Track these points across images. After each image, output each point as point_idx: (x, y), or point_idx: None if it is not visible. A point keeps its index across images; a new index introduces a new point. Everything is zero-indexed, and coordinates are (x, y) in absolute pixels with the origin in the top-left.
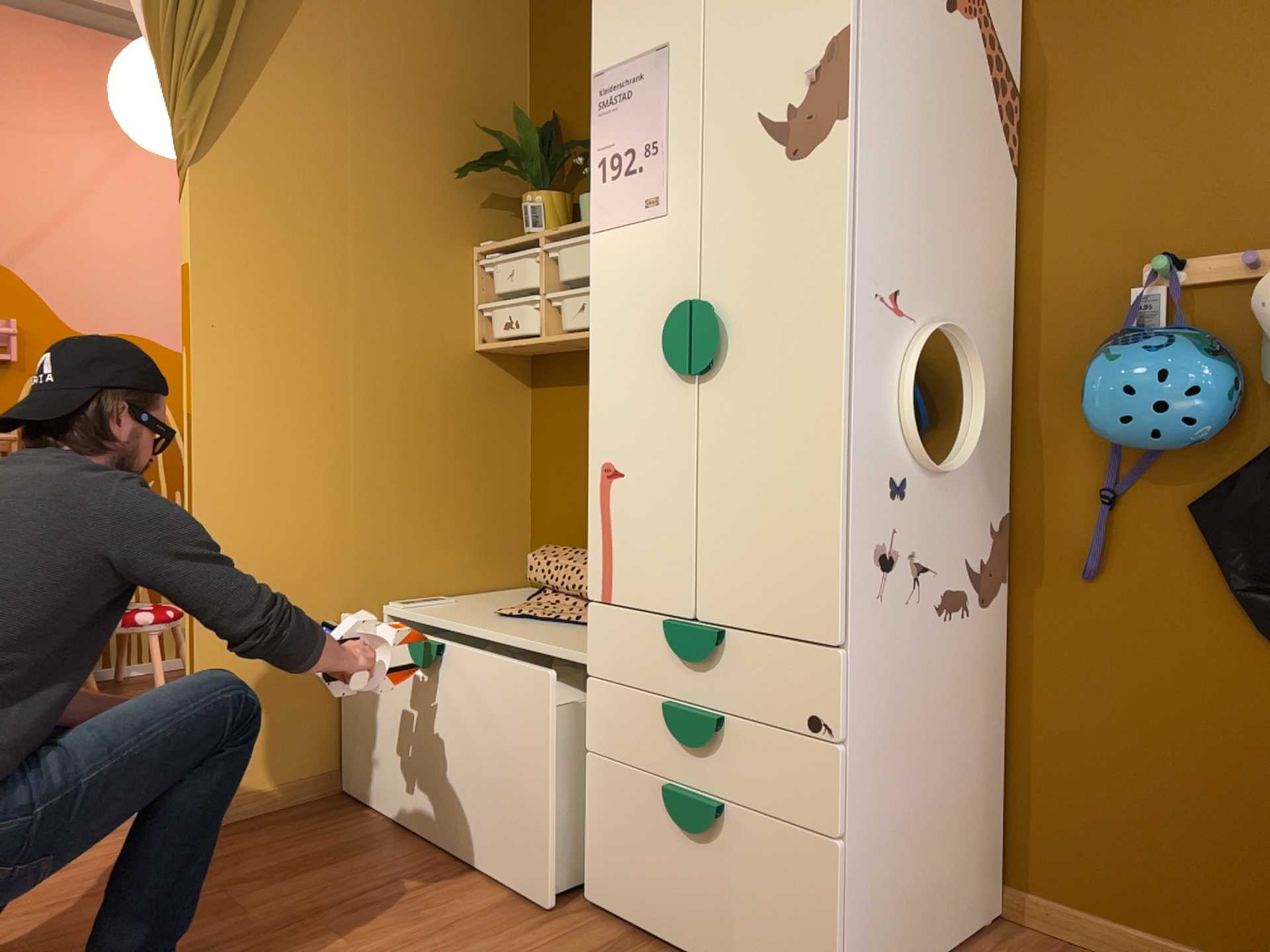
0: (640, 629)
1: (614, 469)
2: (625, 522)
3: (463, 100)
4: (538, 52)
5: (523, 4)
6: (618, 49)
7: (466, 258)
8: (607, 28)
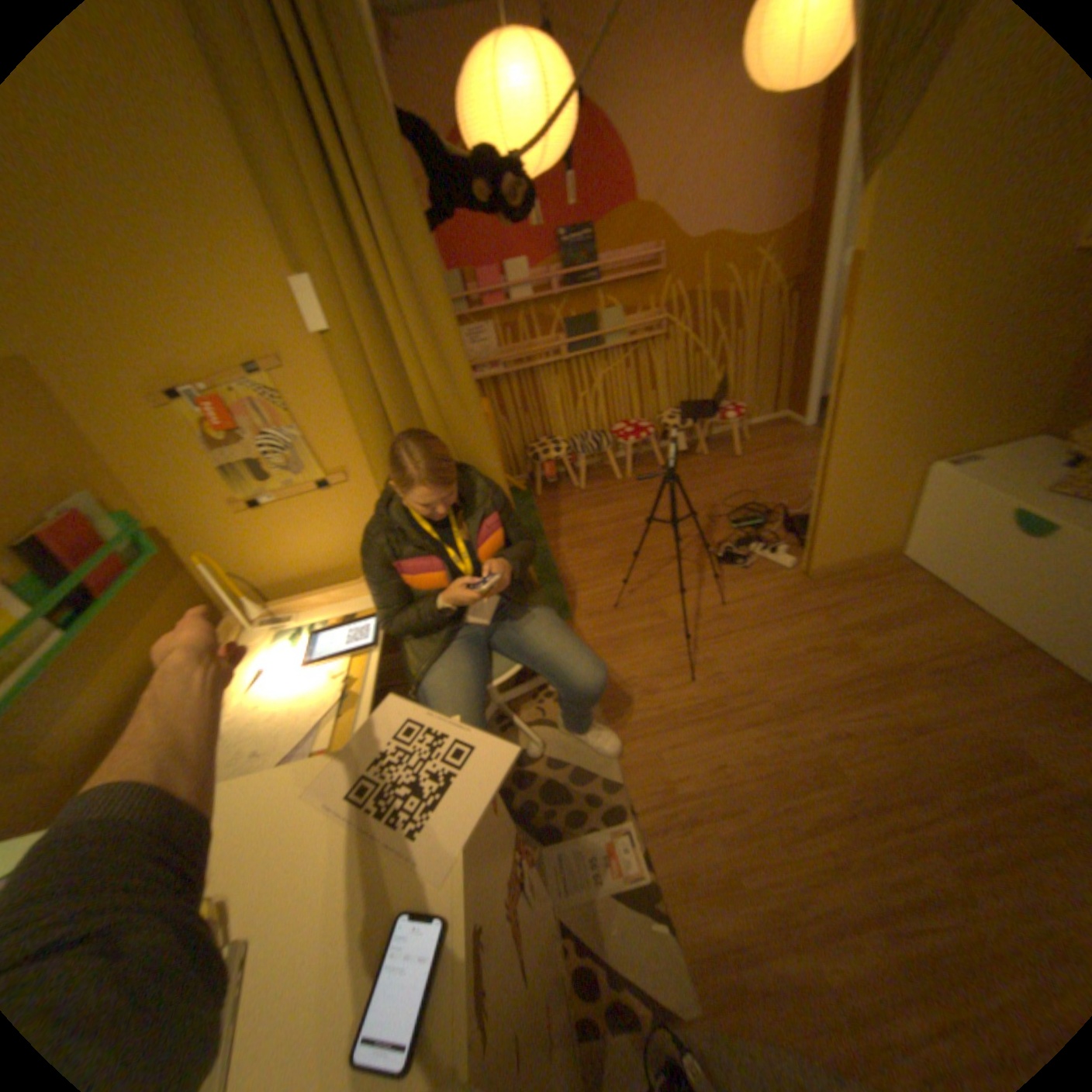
0: None
1: None
2: None
3: None
4: None
5: None
6: None
7: None
8: None
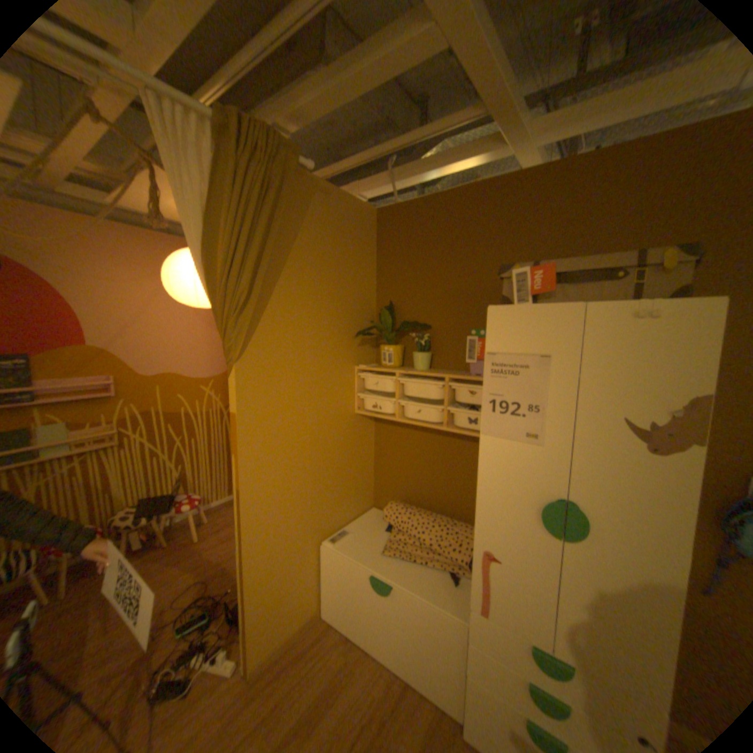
0: (510, 640)
1: (495, 558)
2: (502, 586)
3: (351, 297)
4: (380, 269)
5: (373, 244)
6: (508, 343)
7: (352, 372)
8: (499, 329)
